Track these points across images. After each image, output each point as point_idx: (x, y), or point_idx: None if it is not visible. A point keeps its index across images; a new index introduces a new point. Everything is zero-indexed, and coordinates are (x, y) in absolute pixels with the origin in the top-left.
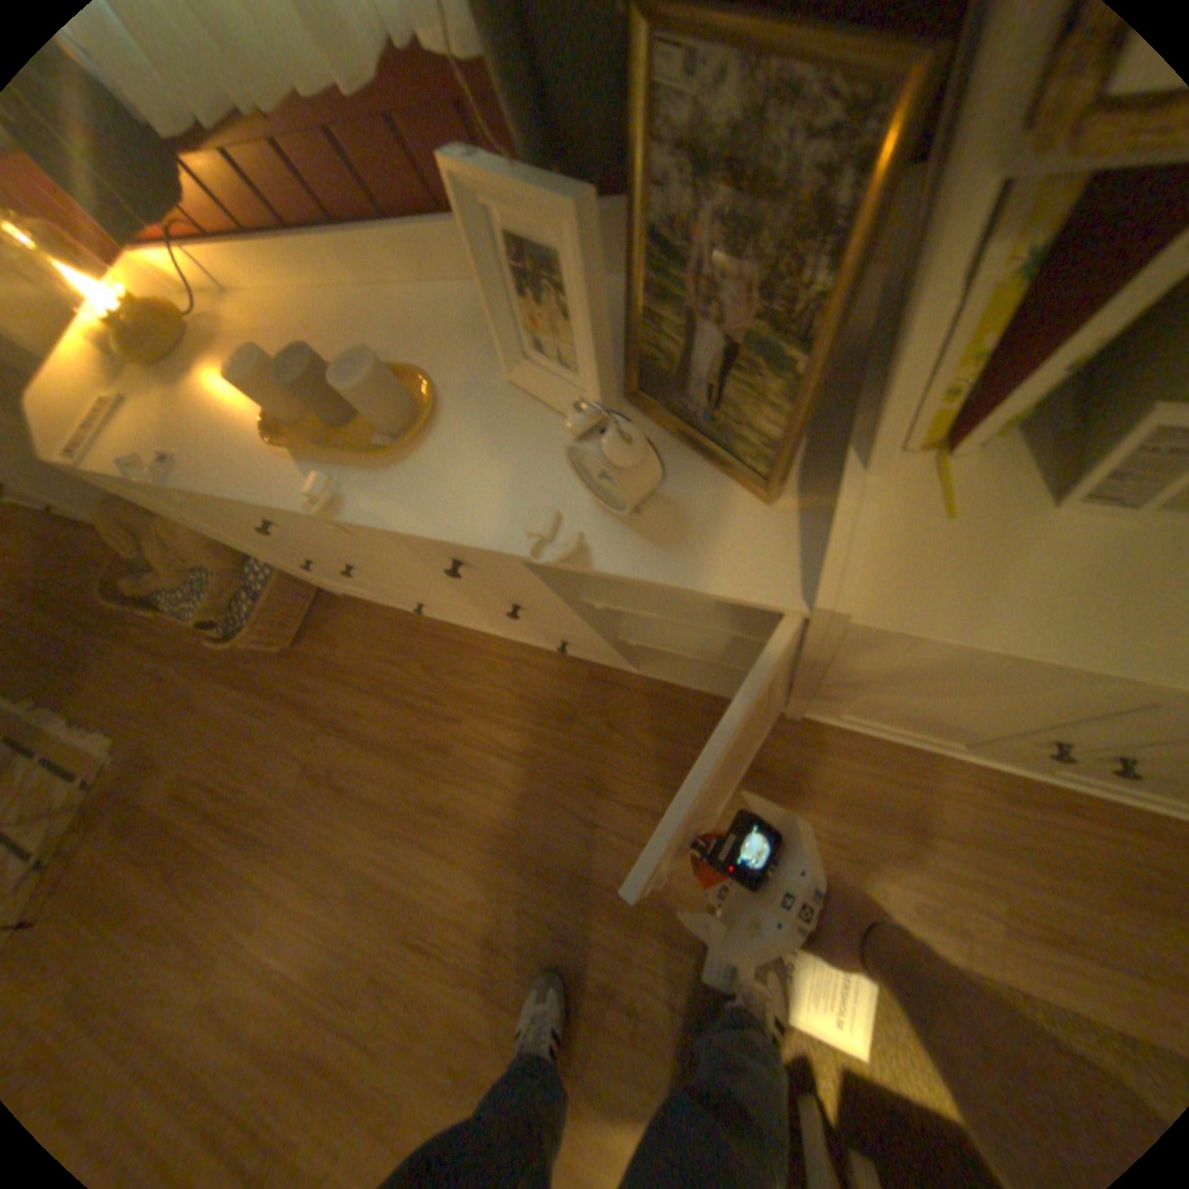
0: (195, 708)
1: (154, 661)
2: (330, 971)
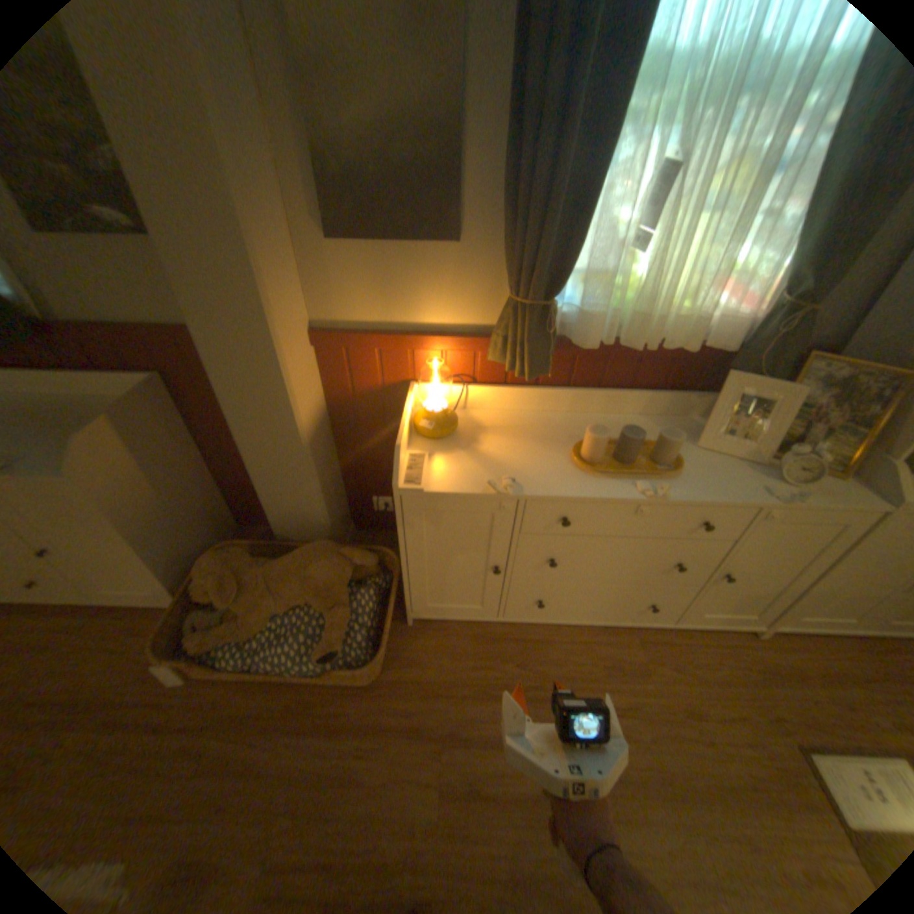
0: (269, 771)
1: (185, 734)
2: None
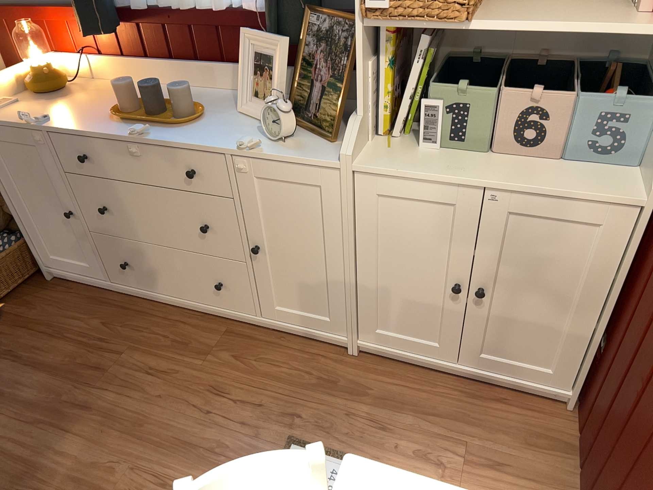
0: None
1: None
2: None
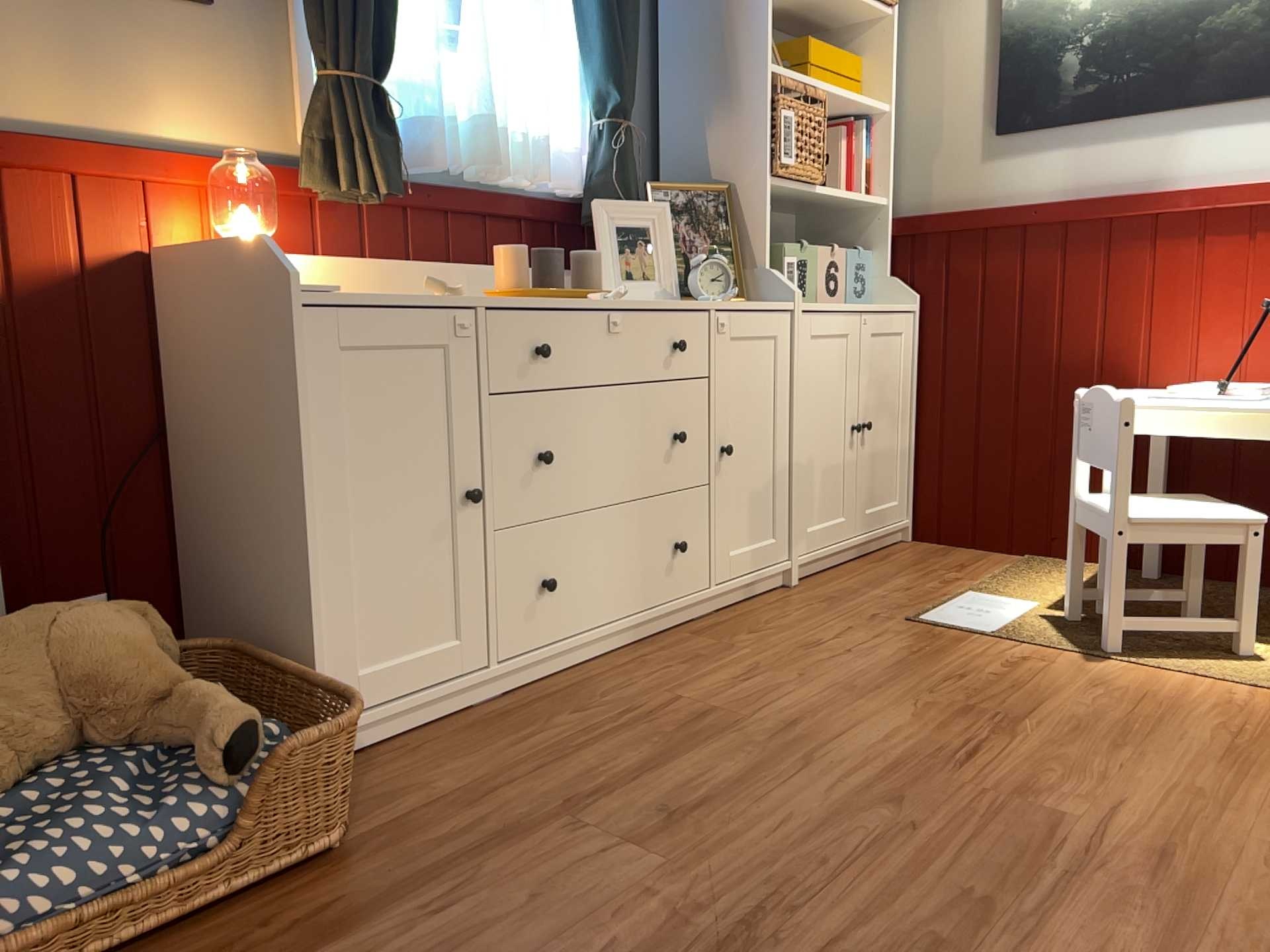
0: None
1: None
2: (1003, 835)
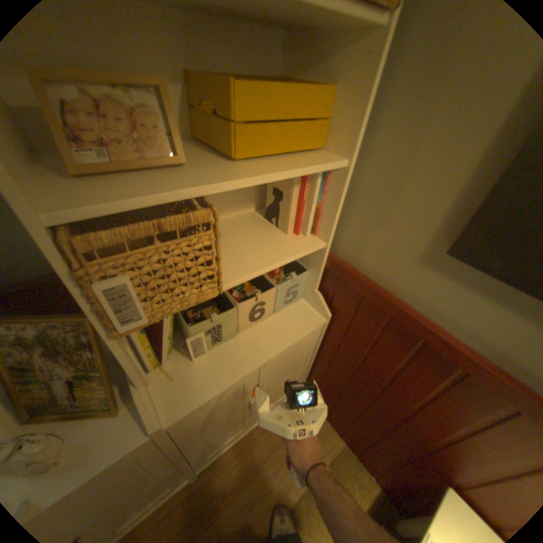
0: None
1: None
2: None
